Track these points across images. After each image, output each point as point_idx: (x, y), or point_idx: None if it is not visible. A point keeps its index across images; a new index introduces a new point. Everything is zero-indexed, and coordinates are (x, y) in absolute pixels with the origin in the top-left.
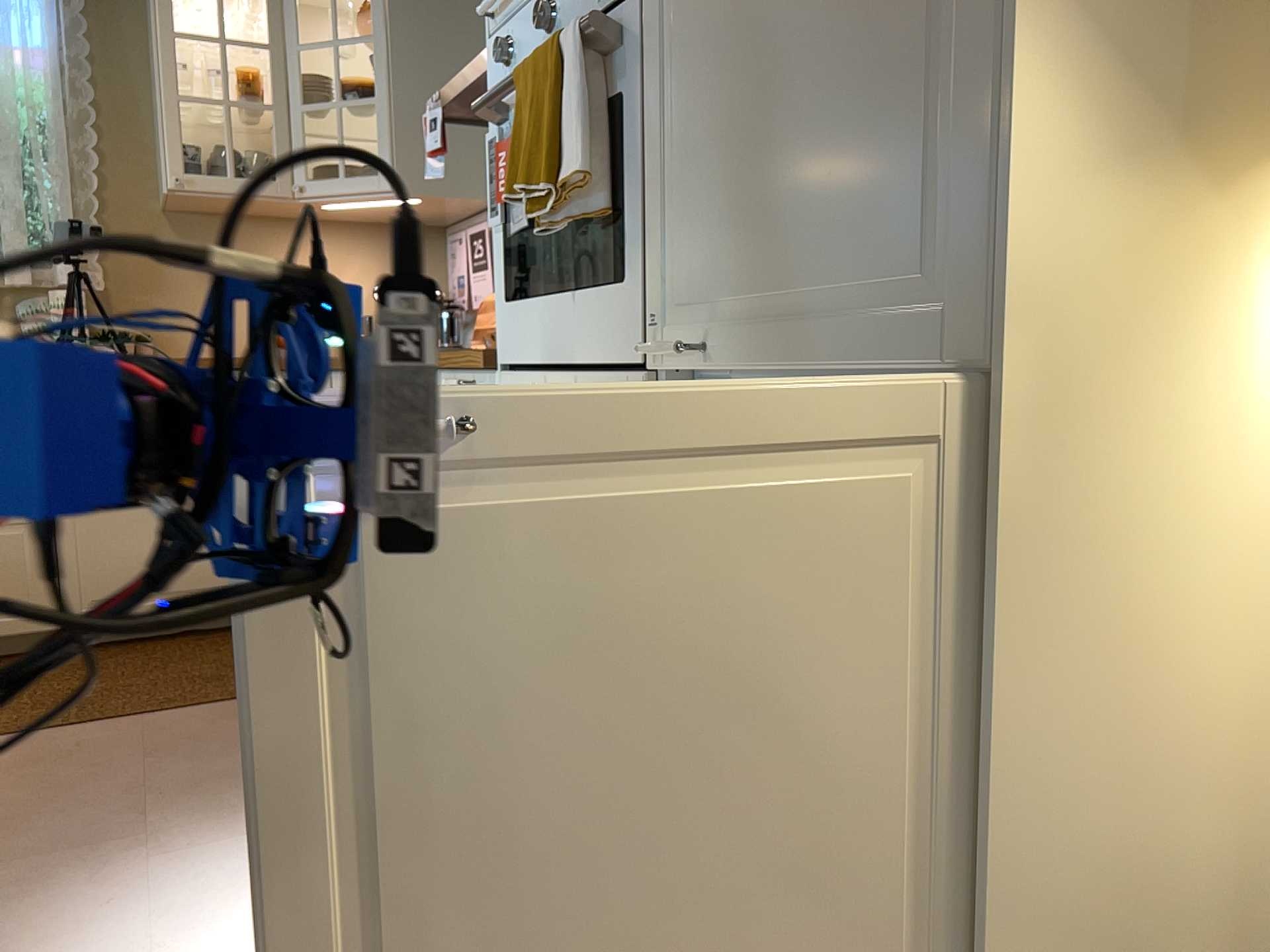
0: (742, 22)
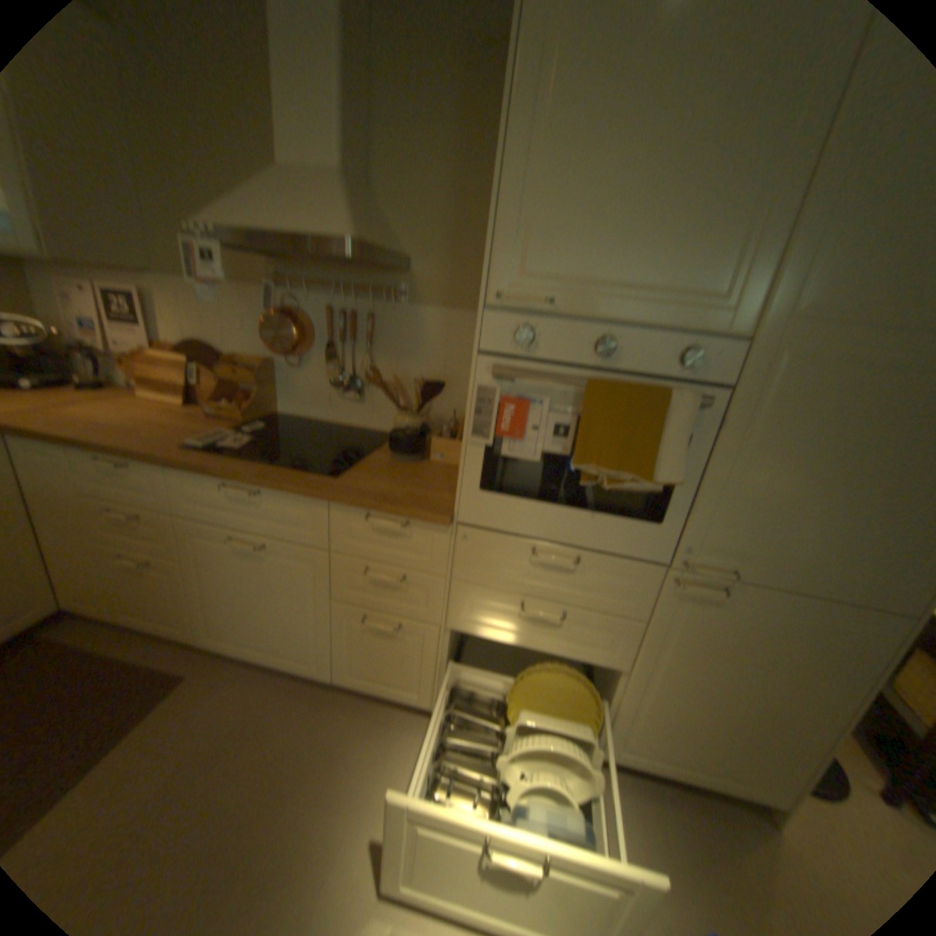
0: (815, 449)
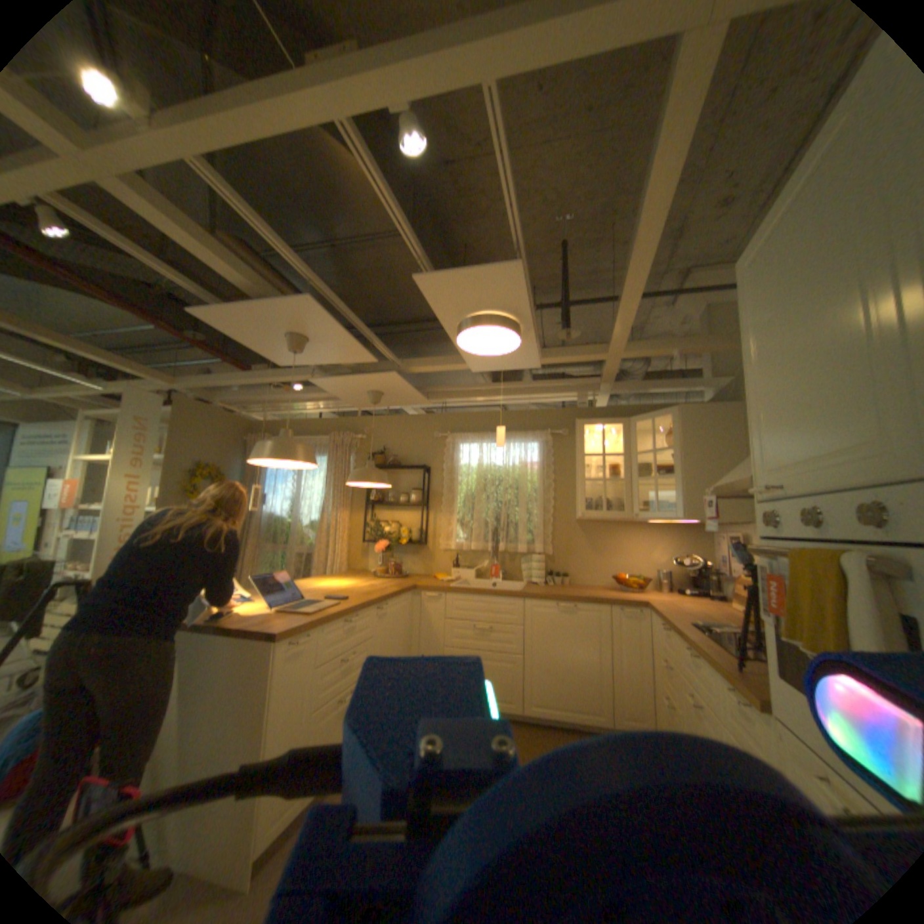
0: None
